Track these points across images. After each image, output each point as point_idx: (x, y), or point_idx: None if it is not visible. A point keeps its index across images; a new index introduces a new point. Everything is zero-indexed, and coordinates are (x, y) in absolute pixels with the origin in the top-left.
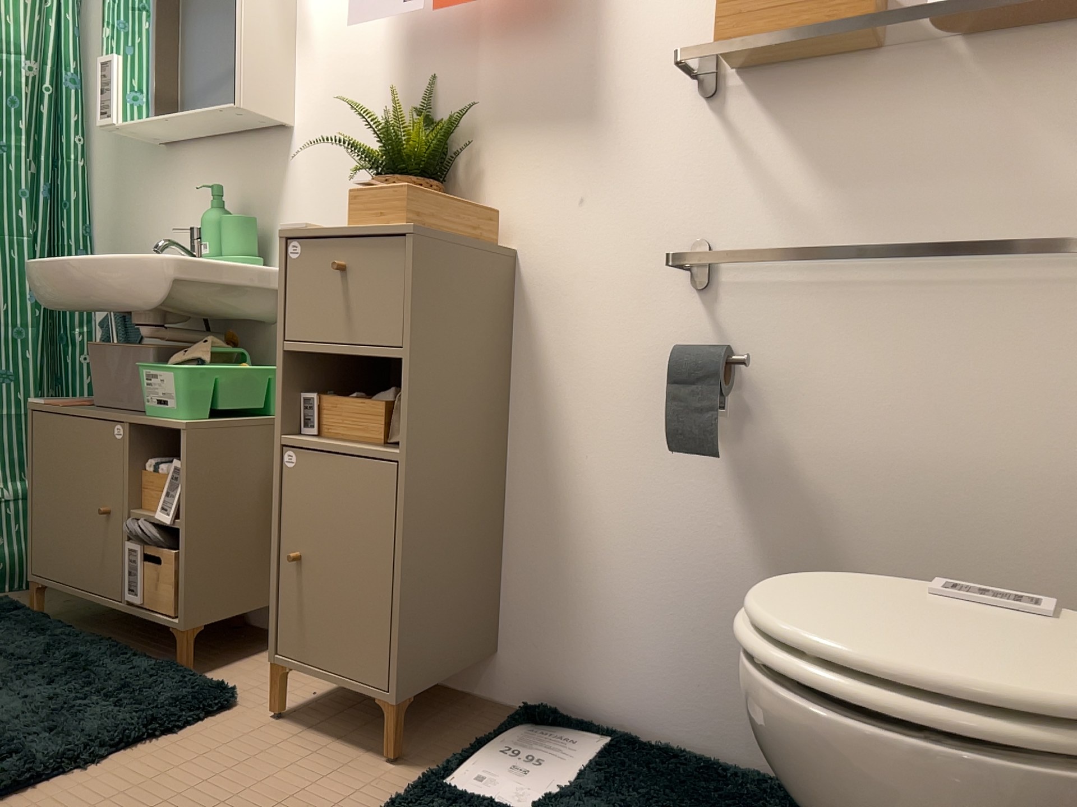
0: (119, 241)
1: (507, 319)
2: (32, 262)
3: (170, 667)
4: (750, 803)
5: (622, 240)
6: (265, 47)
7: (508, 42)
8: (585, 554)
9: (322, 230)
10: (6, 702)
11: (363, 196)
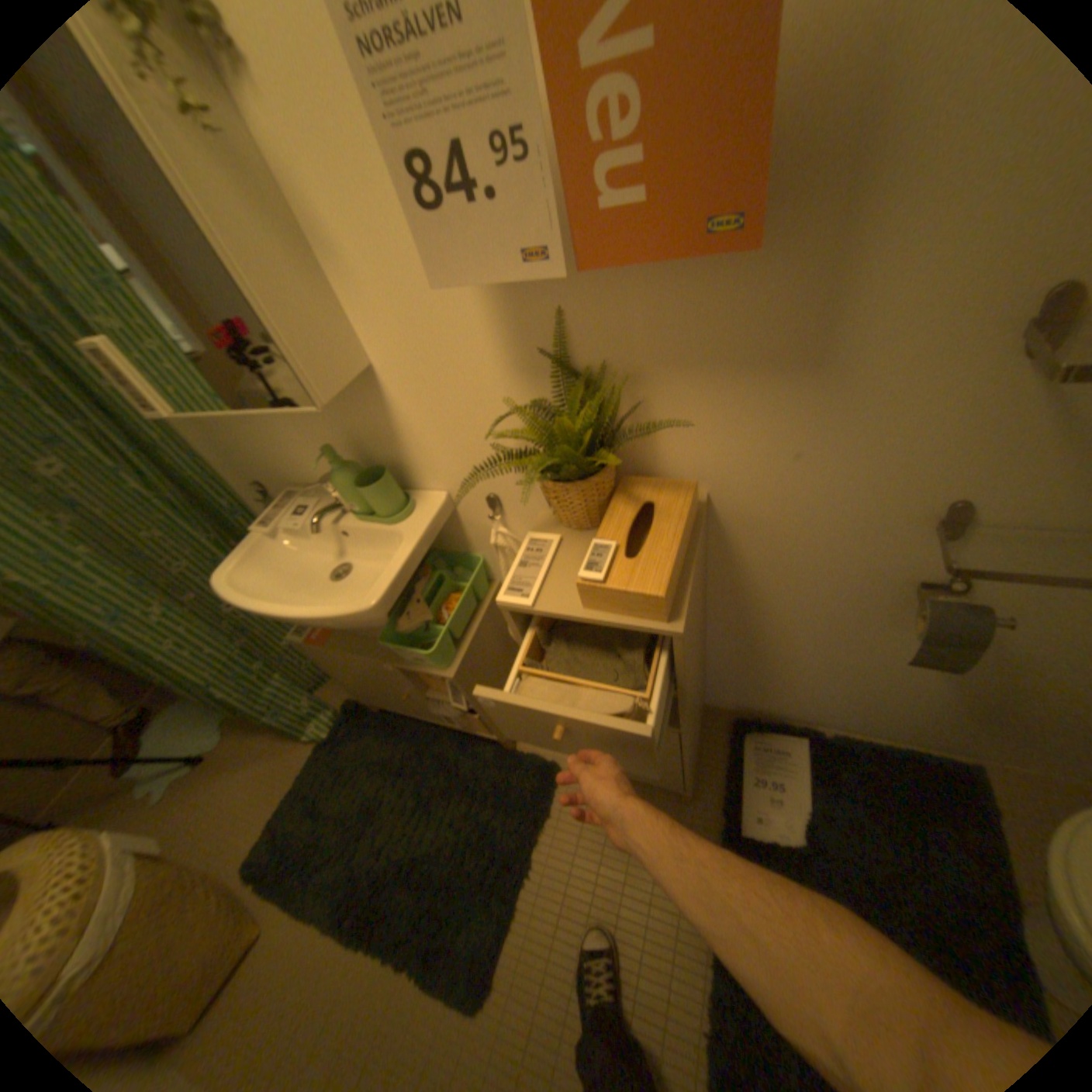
0: (231, 459)
1: (705, 545)
2: (223, 593)
3: (506, 757)
4: (929, 793)
5: (852, 491)
6: (296, 303)
7: (679, 257)
8: (782, 663)
9: (557, 613)
10: (442, 835)
11: (599, 589)
